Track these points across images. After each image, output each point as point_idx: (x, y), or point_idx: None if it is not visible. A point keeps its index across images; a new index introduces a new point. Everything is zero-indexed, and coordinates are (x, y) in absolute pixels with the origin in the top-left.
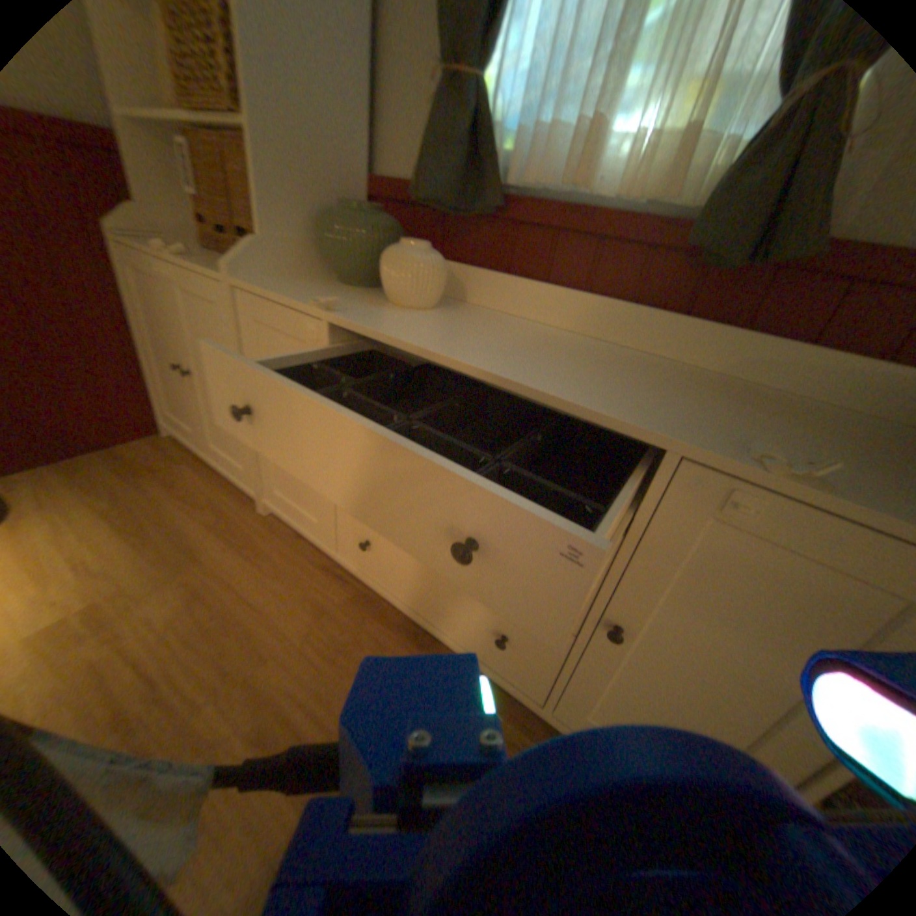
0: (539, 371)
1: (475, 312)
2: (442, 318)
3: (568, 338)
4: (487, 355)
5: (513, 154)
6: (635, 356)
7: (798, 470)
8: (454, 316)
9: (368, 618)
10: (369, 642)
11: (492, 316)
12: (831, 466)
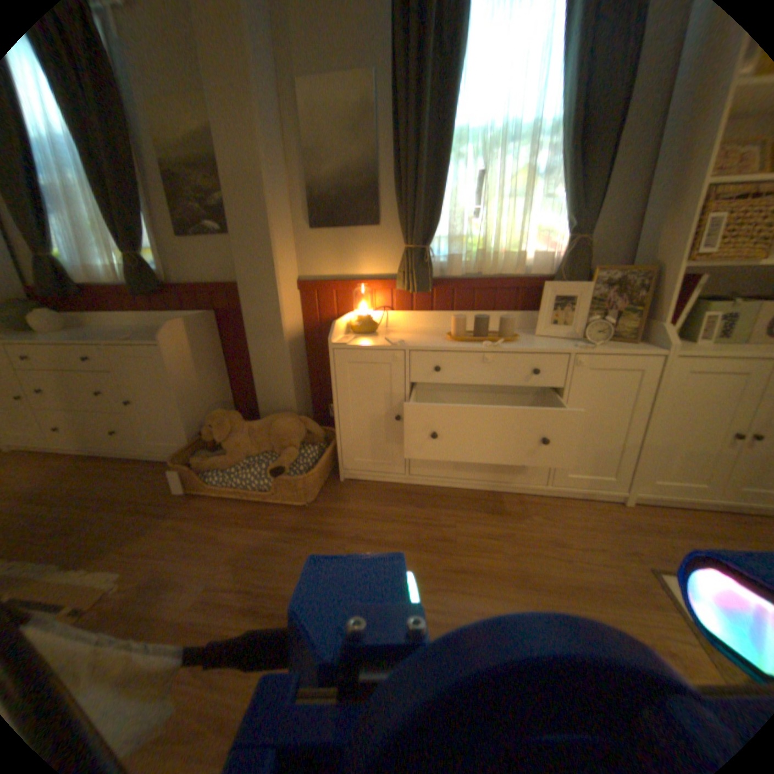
0: (76, 338)
1: (81, 328)
2: (58, 333)
3: (116, 328)
4: (61, 338)
5: (76, 273)
6: (137, 328)
7: (119, 339)
8: (66, 331)
9: (67, 462)
10: (65, 467)
11: (88, 328)
12: (141, 337)
